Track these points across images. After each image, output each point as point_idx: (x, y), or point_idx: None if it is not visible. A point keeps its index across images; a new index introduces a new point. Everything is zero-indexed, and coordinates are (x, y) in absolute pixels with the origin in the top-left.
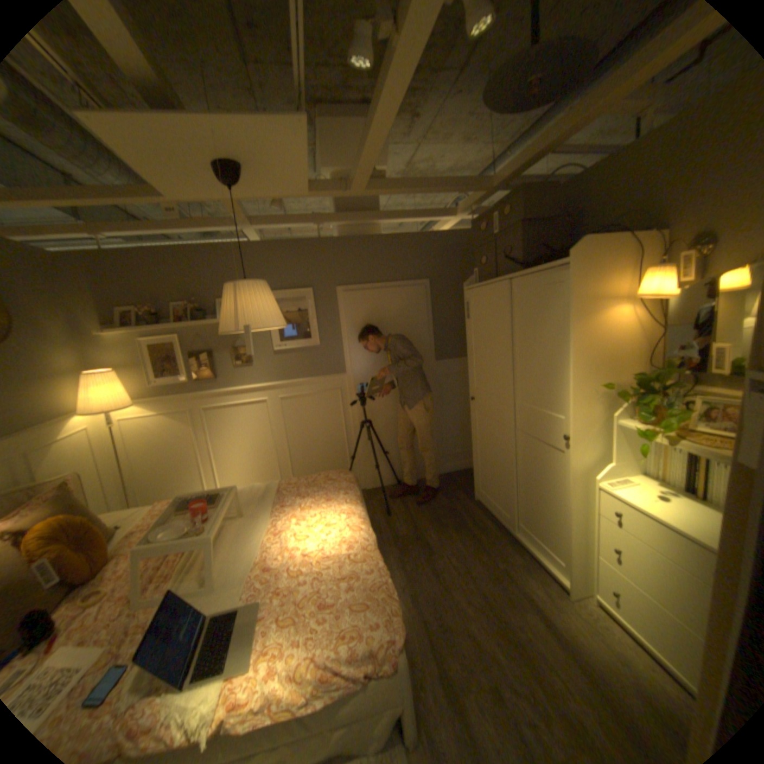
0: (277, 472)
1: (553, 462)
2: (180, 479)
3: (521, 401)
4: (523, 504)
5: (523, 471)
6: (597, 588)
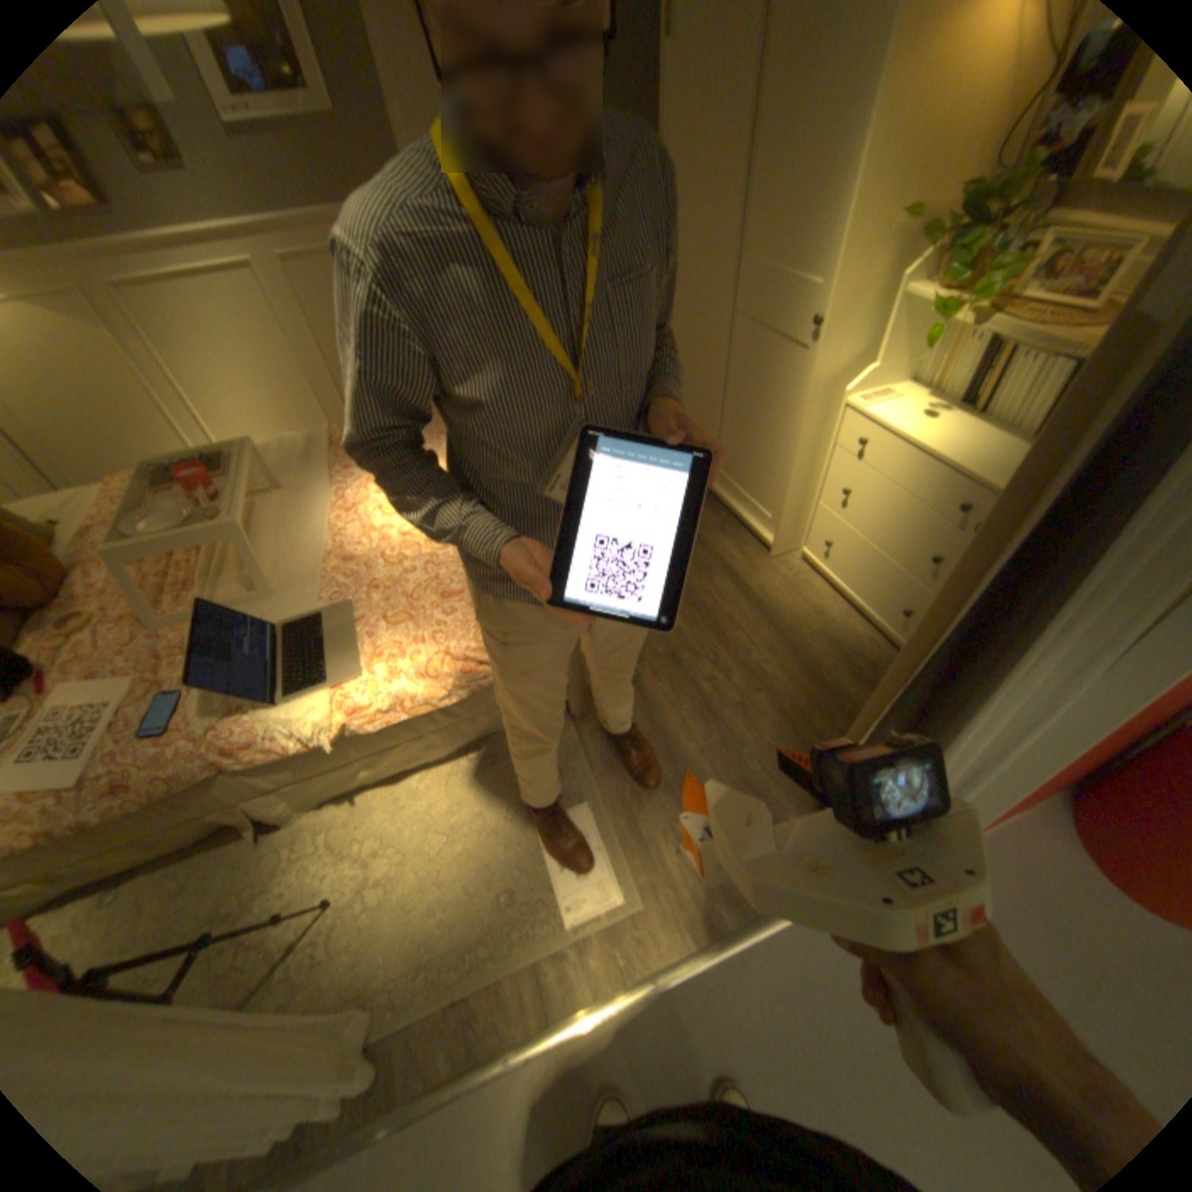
0: (319, 415)
1: (786, 366)
2: (134, 437)
3: (751, 253)
4: (727, 440)
5: (734, 388)
6: (806, 538)
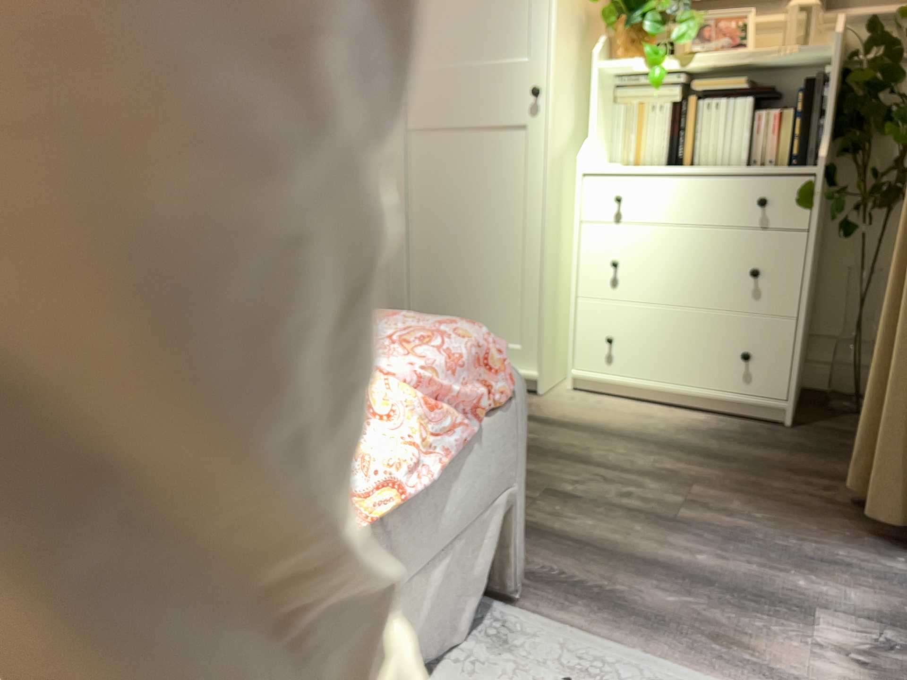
0: None
1: (499, 157)
2: None
3: (420, 66)
4: (422, 285)
5: (421, 216)
6: (573, 356)
